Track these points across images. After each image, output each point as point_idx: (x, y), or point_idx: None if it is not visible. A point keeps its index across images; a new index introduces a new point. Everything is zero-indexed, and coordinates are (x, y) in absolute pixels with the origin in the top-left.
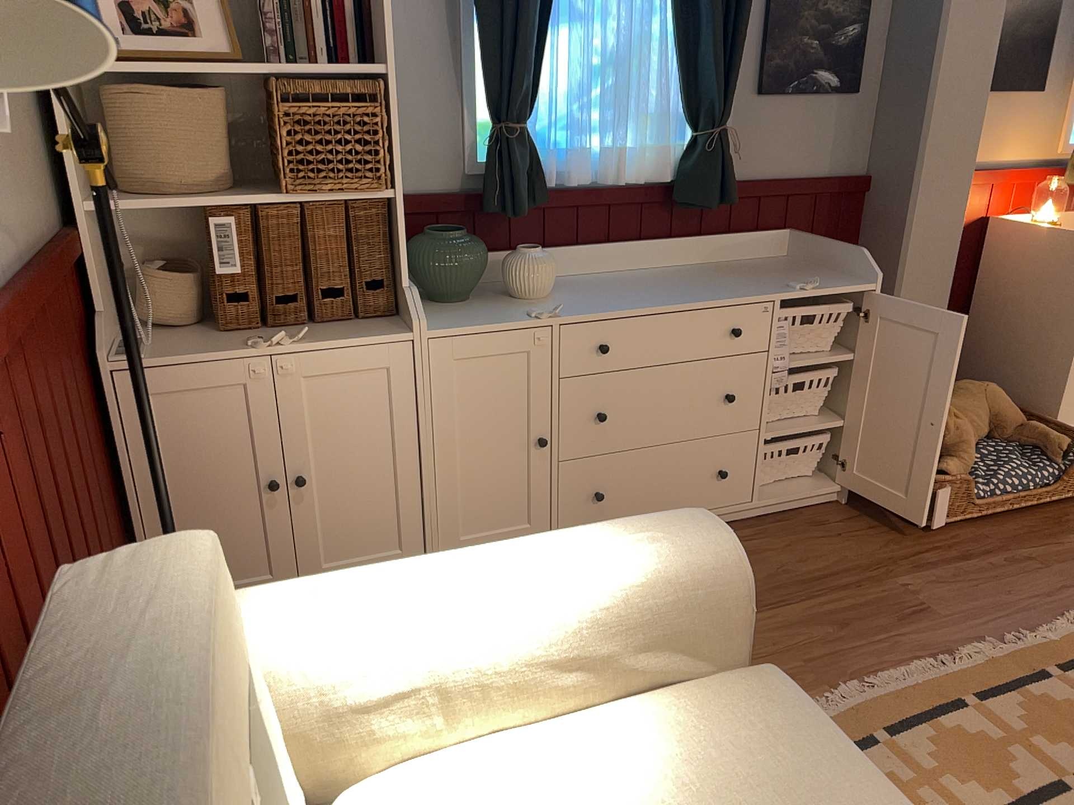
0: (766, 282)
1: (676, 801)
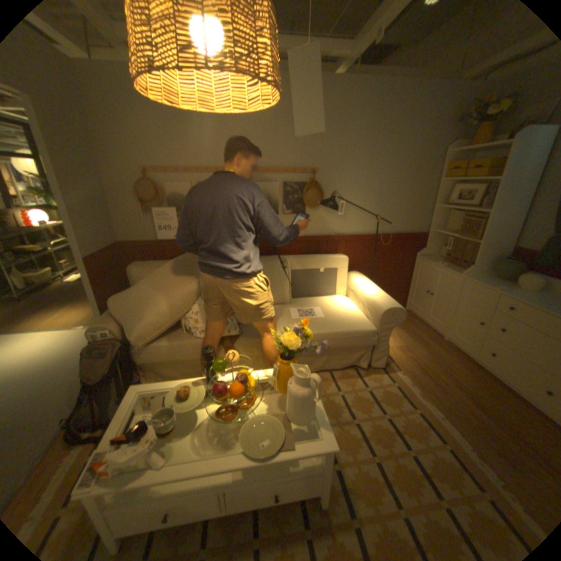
0: None
1: (342, 314)
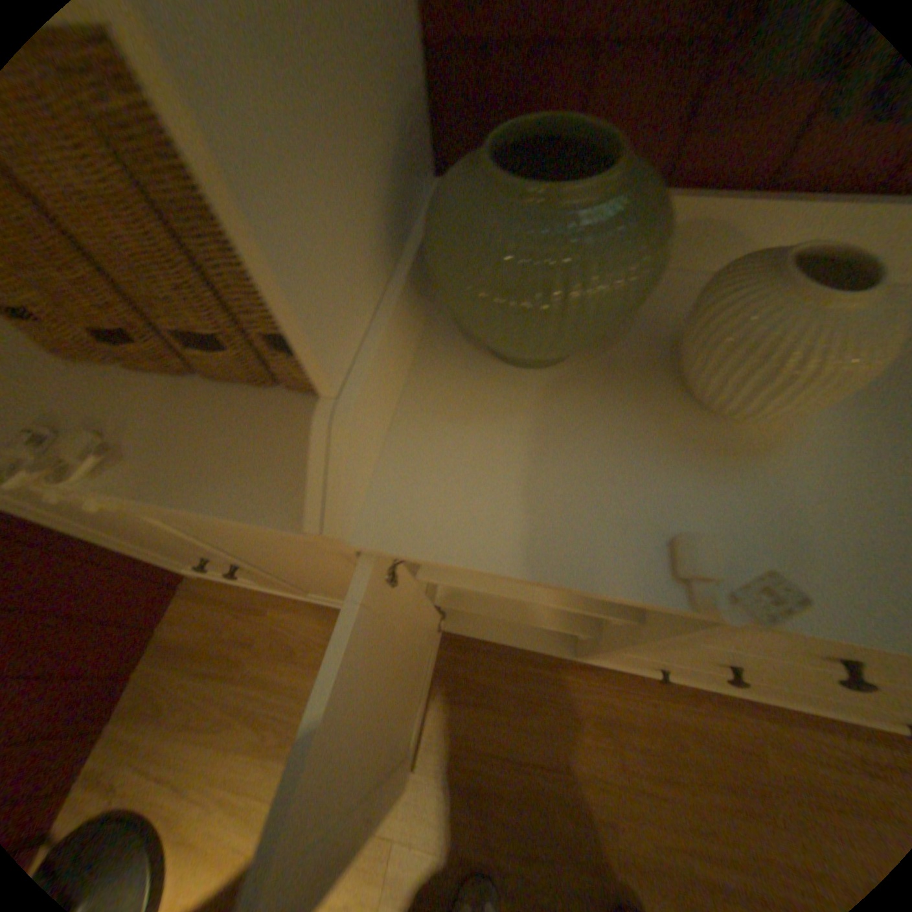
0: None
1: None
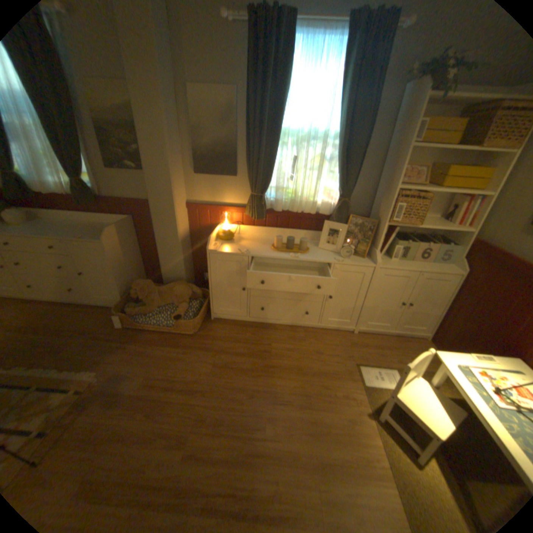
0: (80, 233)
1: None
